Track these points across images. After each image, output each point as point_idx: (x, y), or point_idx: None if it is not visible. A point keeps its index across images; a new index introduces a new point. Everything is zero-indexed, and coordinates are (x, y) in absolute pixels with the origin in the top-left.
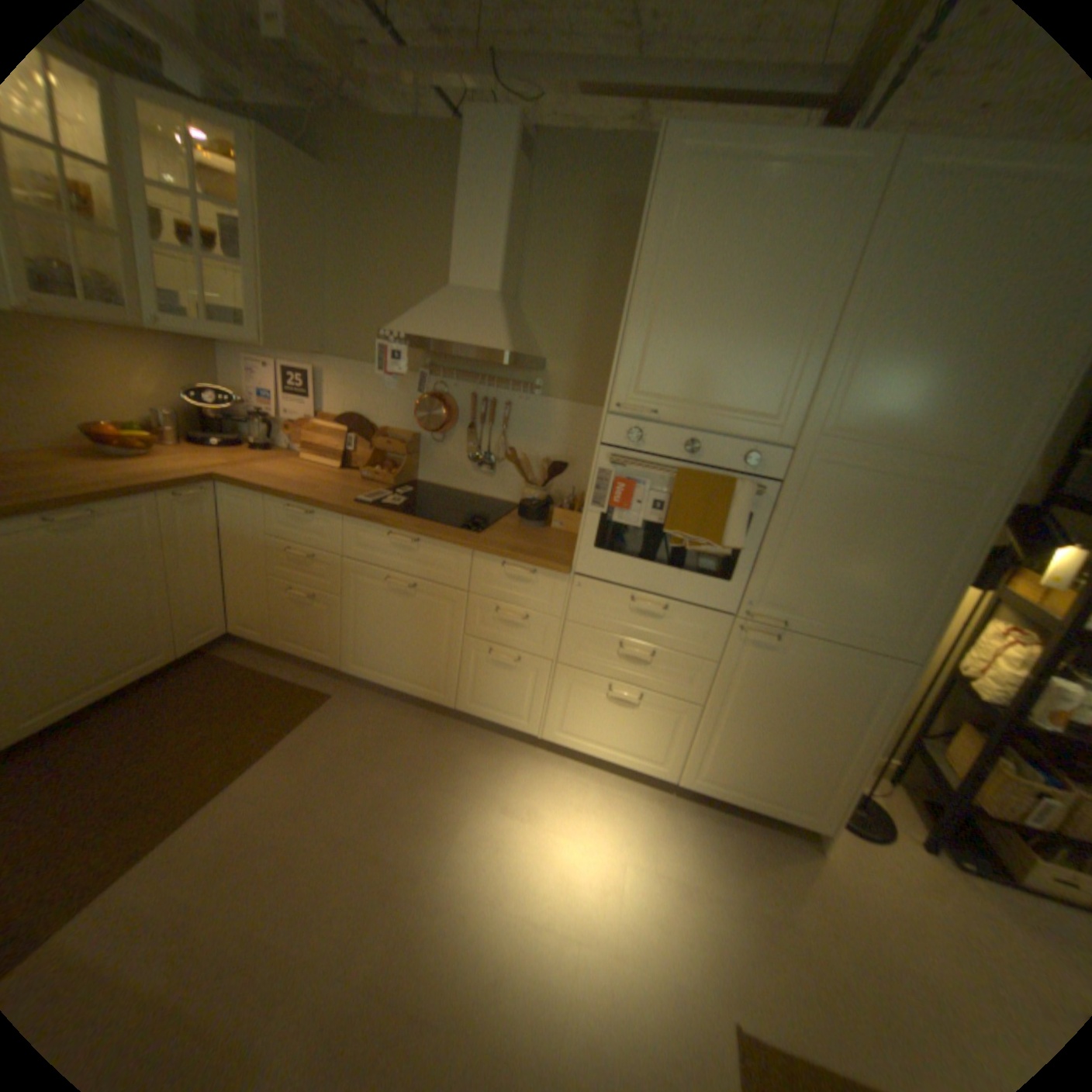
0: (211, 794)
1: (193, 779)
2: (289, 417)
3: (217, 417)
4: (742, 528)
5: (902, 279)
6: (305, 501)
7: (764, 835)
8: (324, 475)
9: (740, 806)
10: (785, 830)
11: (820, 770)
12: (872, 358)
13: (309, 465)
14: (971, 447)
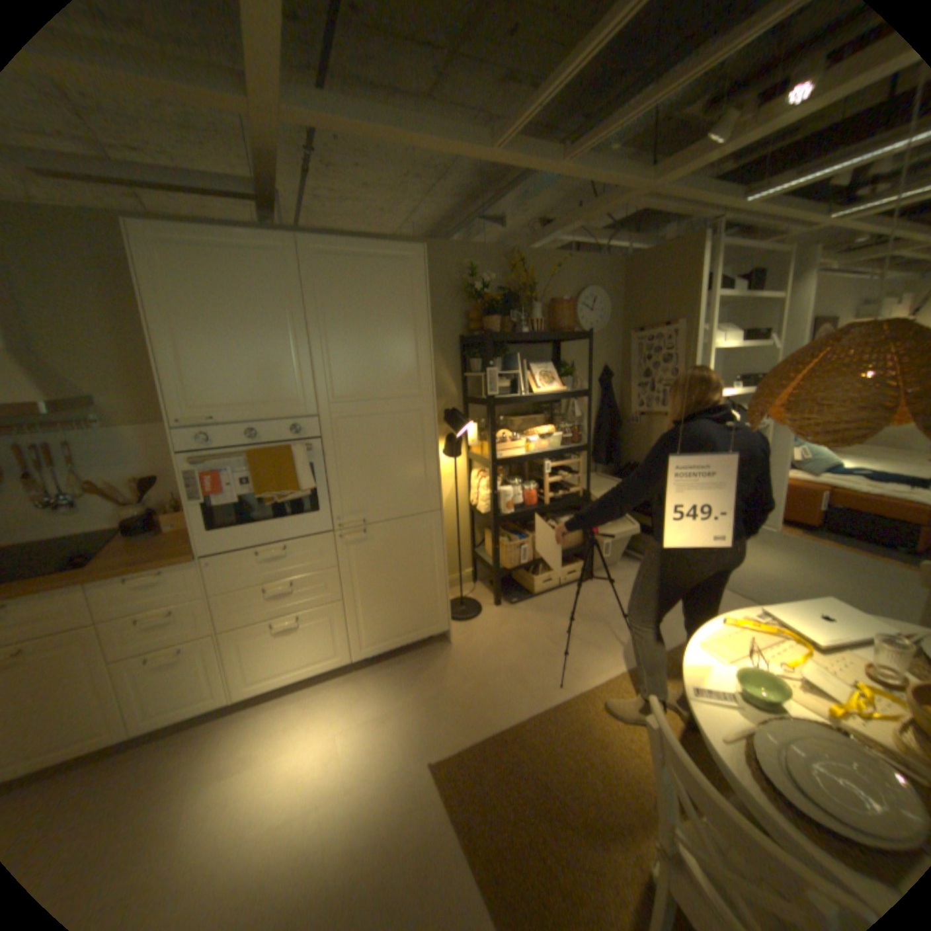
0: None
1: None
2: None
3: None
4: (308, 476)
5: (330, 311)
6: None
7: (415, 656)
8: None
9: (393, 649)
10: (426, 645)
11: (423, 597)
12: (336, 355)
13: None
14: (405, 391)
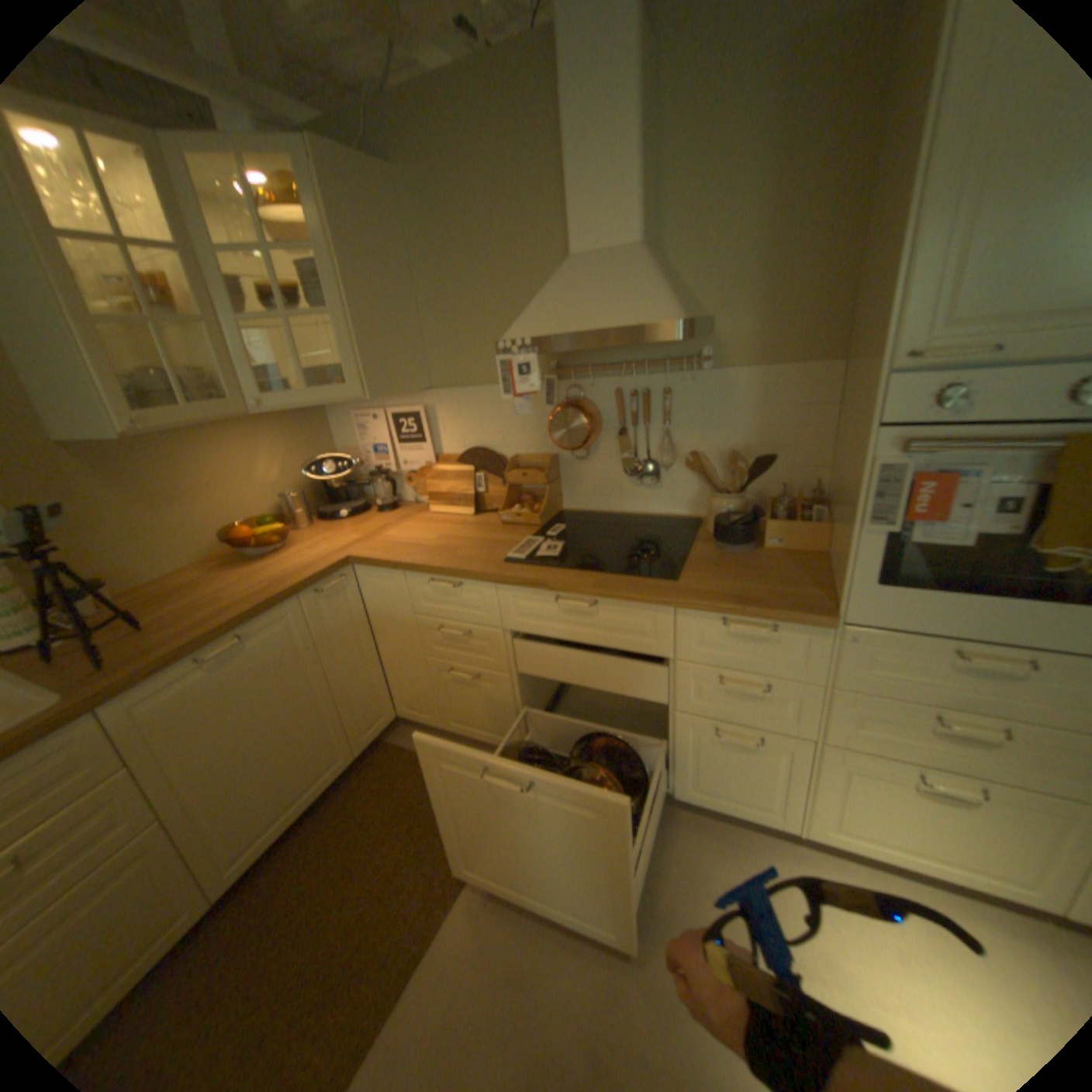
0: (420, 950)
1: (397, 925)
2: (410, 466)
3: (341, 484)
4: None
5: None
6: (450, 572)
7: None
8: (460, 528)
9: None
10: None
11: None
12: None
13: (441, 516)
14: None
